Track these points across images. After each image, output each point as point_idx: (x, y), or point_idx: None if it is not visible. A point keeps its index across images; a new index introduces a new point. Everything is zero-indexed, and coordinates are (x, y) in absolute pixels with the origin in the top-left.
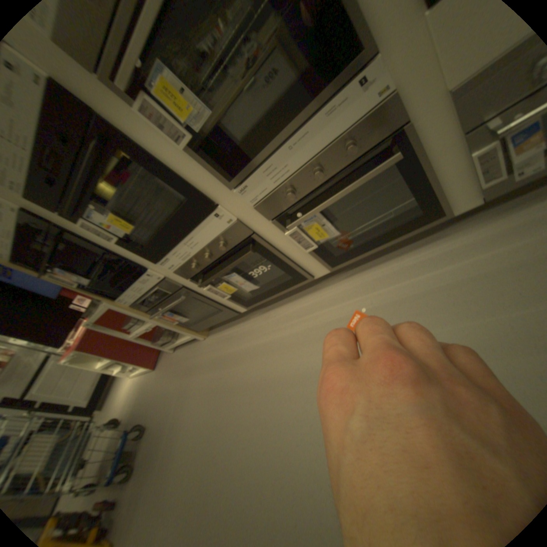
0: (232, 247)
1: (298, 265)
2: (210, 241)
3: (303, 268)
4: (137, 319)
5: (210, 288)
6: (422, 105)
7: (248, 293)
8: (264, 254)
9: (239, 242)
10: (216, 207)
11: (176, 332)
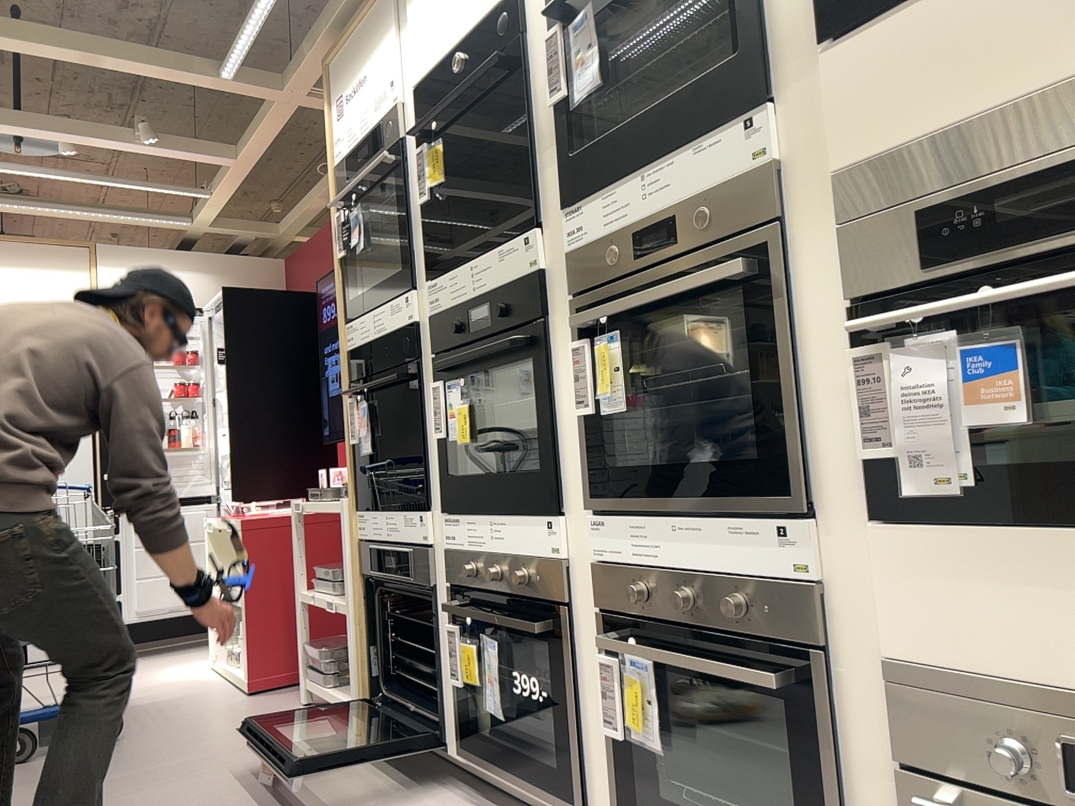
0: (528, 595)
1: (583, 754)
2: (513, 553)
3: (586, 774)
4: (343, 577)
5: (452, 630)
6: (851, 645)
7: (489, 725)
8: (552, 661)
9: (541, 597)
10: (556, 514)
11: (348, 672)
